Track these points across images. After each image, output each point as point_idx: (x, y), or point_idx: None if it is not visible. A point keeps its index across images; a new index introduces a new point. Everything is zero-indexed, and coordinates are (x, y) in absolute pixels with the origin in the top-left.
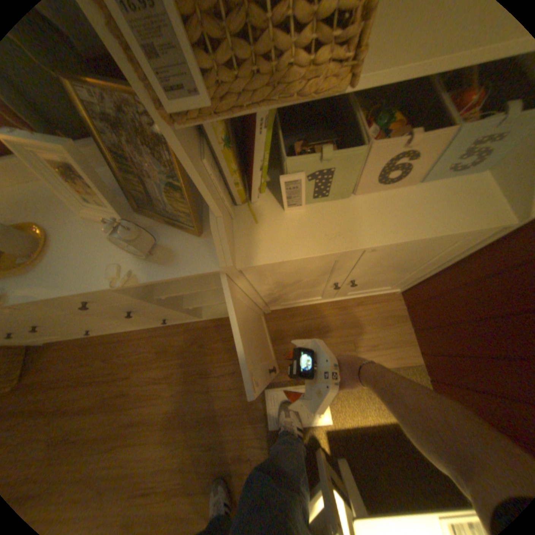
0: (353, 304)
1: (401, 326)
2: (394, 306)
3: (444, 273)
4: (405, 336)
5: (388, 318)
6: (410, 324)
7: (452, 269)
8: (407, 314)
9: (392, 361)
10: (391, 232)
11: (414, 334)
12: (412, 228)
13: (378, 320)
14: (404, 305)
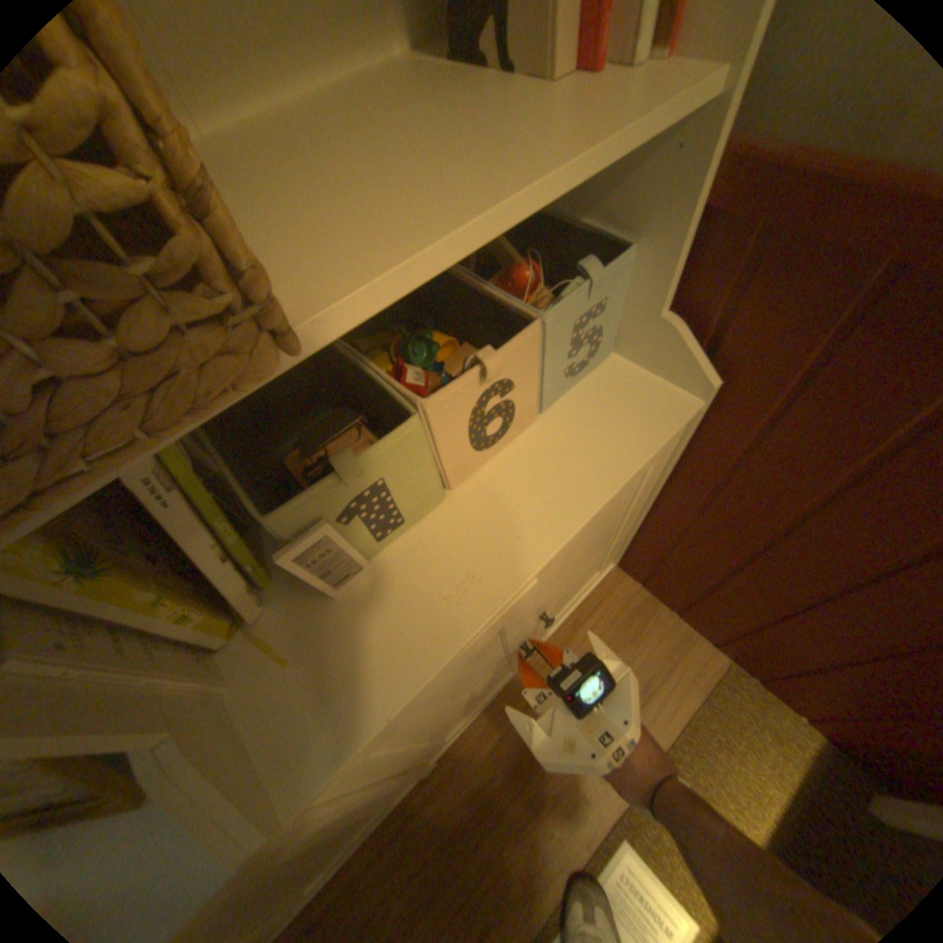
0: (565, 635)
1: (655, 619)
2: (623, 593)
3: (655, 510)
4: (672, 632)
5: (629, 619)
6: (664, 606)
7: (662, 498)
8: (648, 594)
9: (688, 692)
10: (553, 518)
11: (681, 619)
12: (579, 491)
13: (618, 633)
14: (633, 581)
